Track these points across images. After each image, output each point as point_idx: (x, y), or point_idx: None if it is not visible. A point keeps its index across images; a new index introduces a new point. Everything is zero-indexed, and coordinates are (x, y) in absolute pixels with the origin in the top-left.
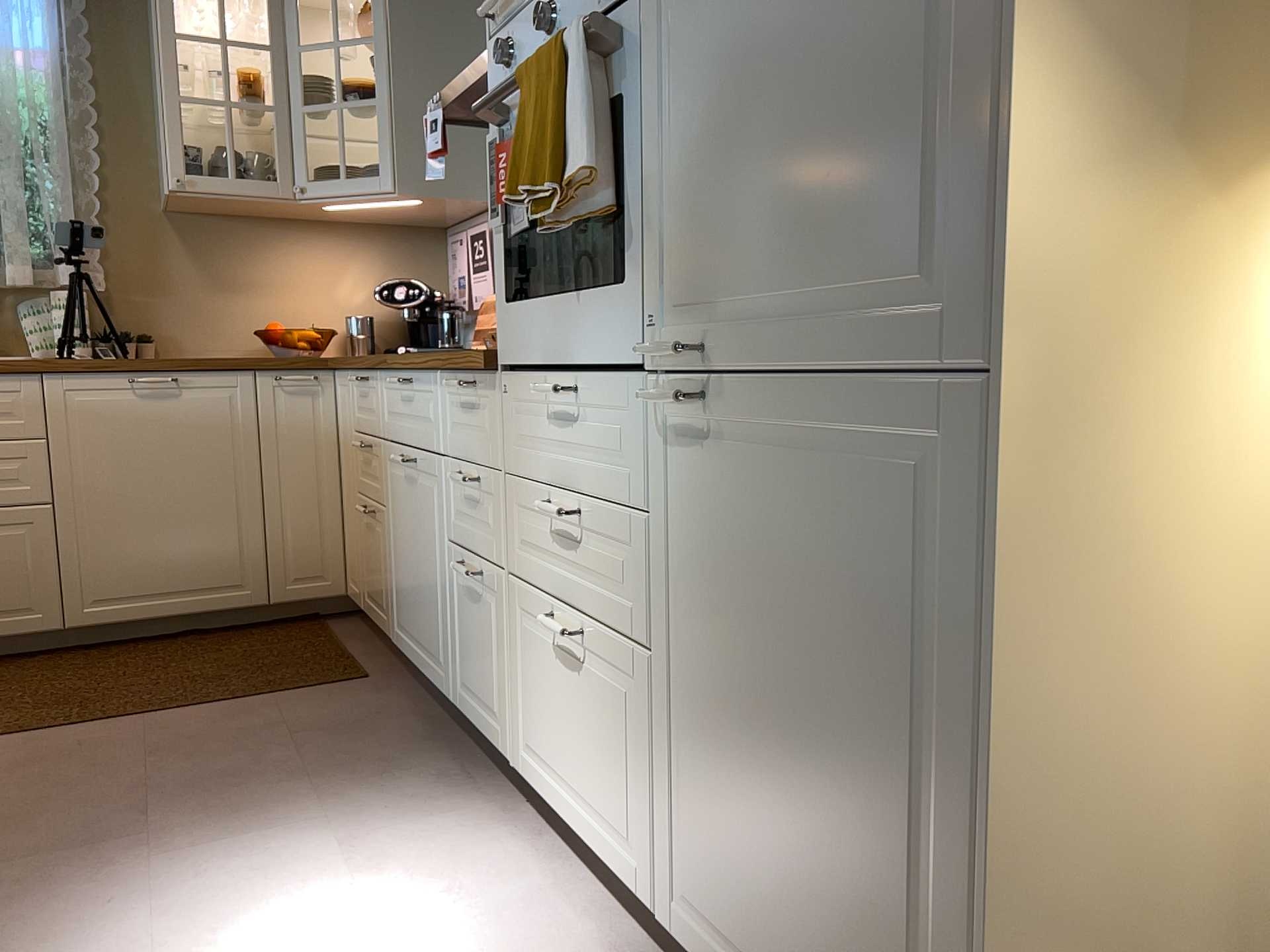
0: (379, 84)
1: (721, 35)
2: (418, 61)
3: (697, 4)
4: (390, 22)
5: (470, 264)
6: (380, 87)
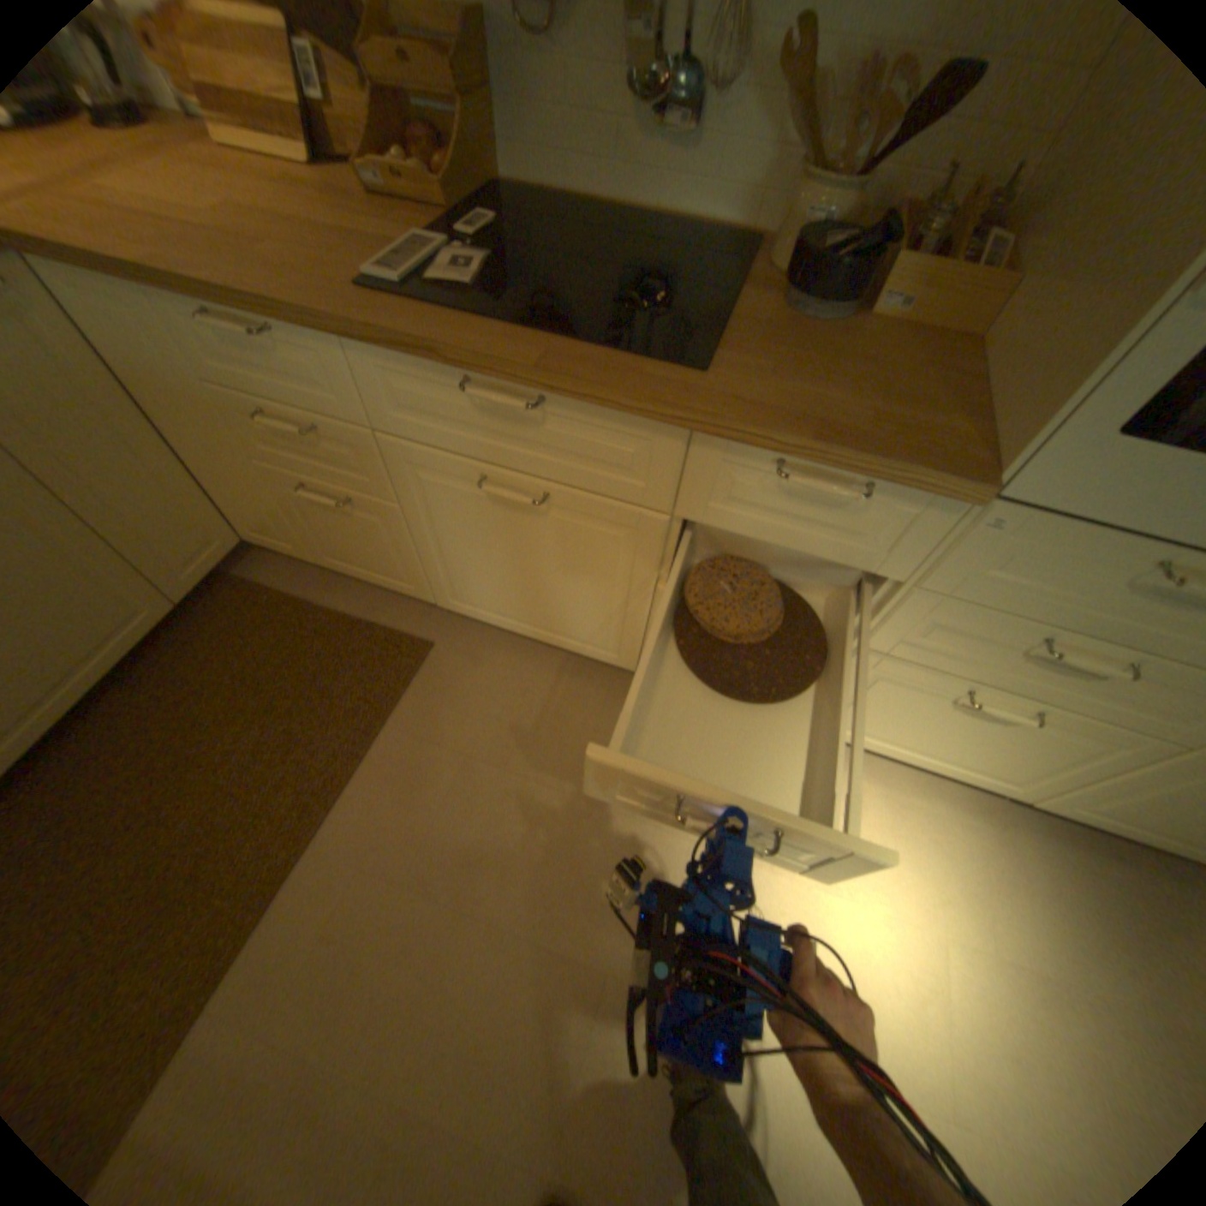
0: None
1: None
2: None
3: None
4: None
5: None
6: None
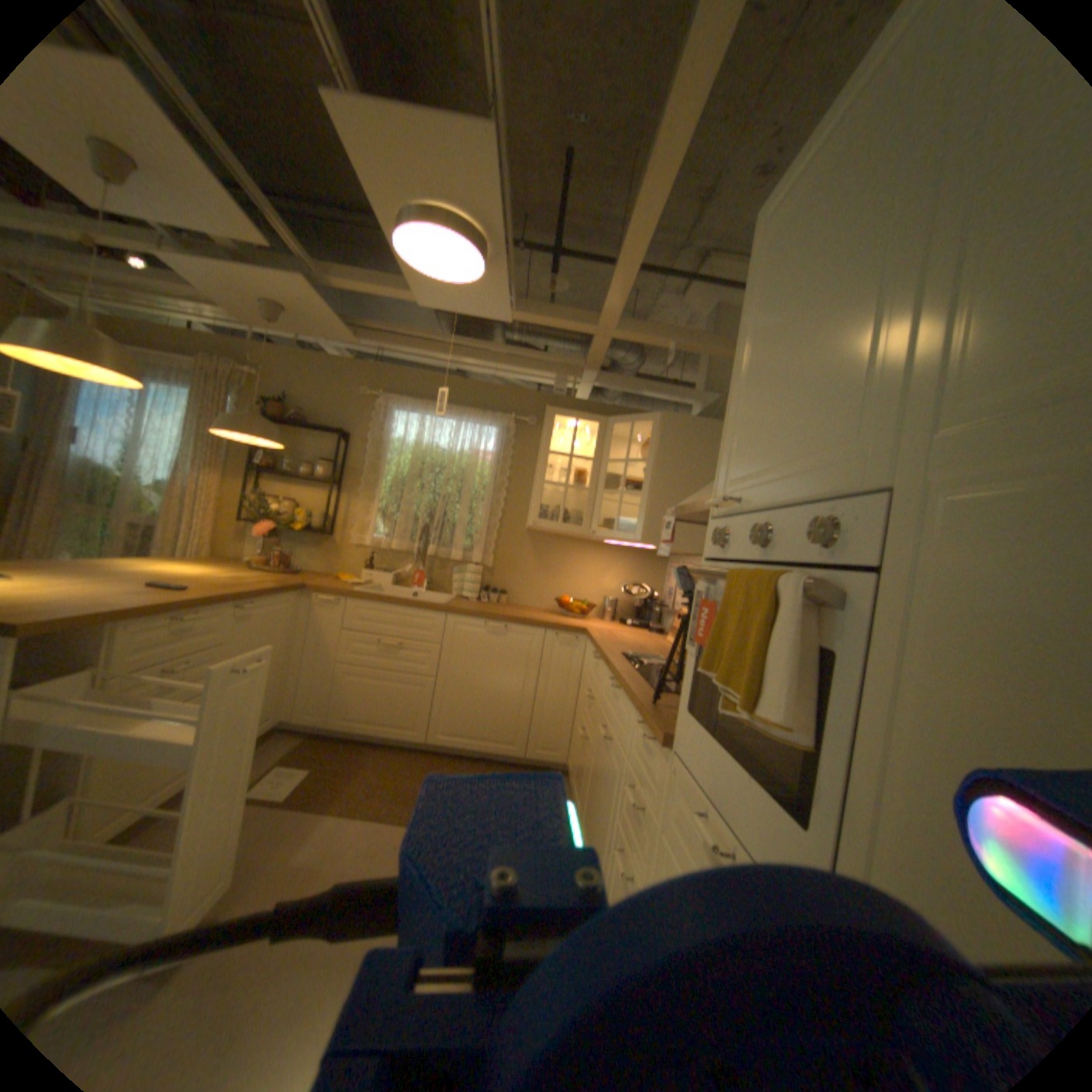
0: (644, 484)
1: (988, 700)
2: (668, 475)
3: (946, 636)
4: (656, 453)
5: (677, 586)
6: (645, 484)
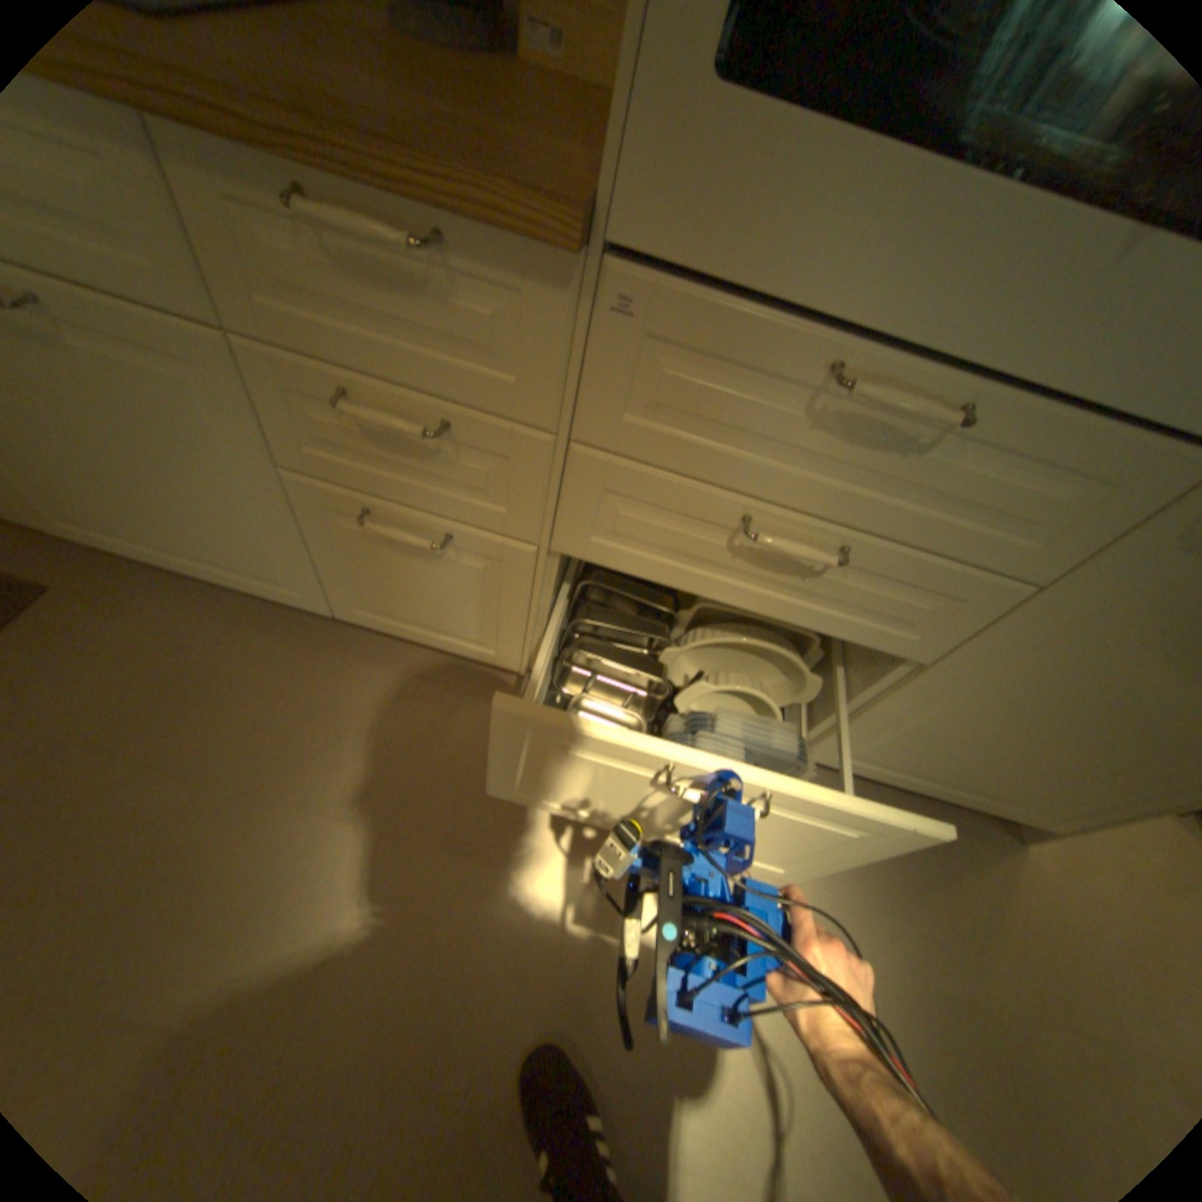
0: None
1: None
2: None
3: None
4: None
5: None
6: None
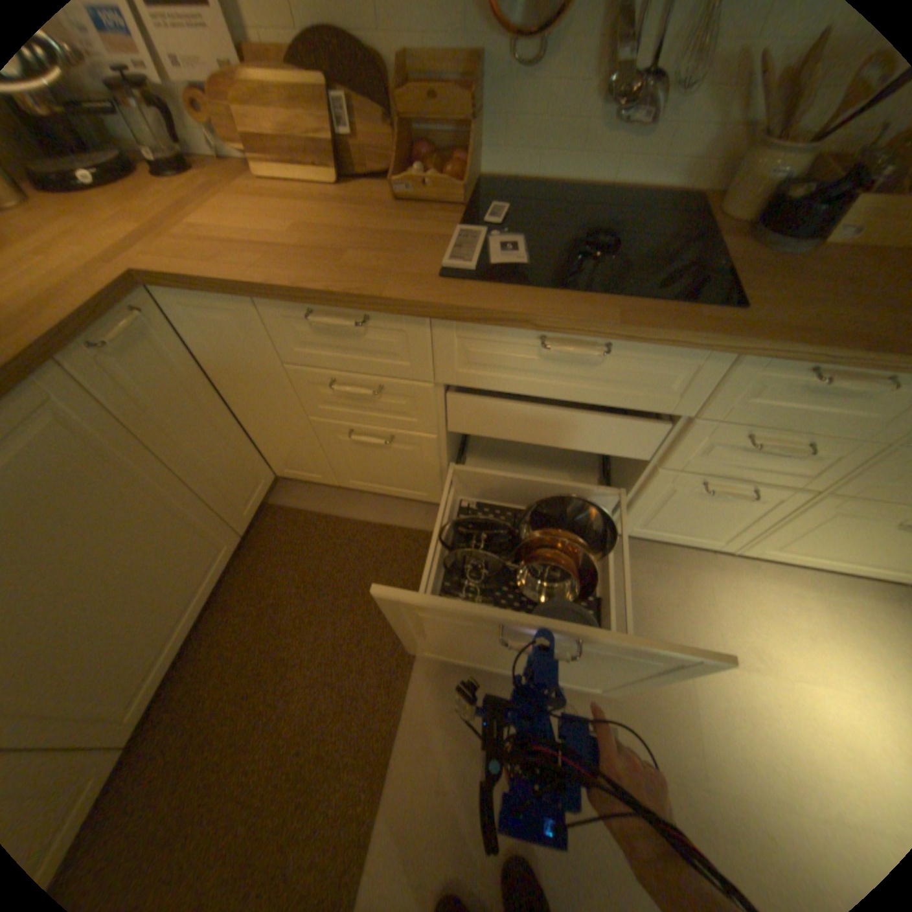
0: None
1: None
2: None
3: None
4: None
5: None
6: None
